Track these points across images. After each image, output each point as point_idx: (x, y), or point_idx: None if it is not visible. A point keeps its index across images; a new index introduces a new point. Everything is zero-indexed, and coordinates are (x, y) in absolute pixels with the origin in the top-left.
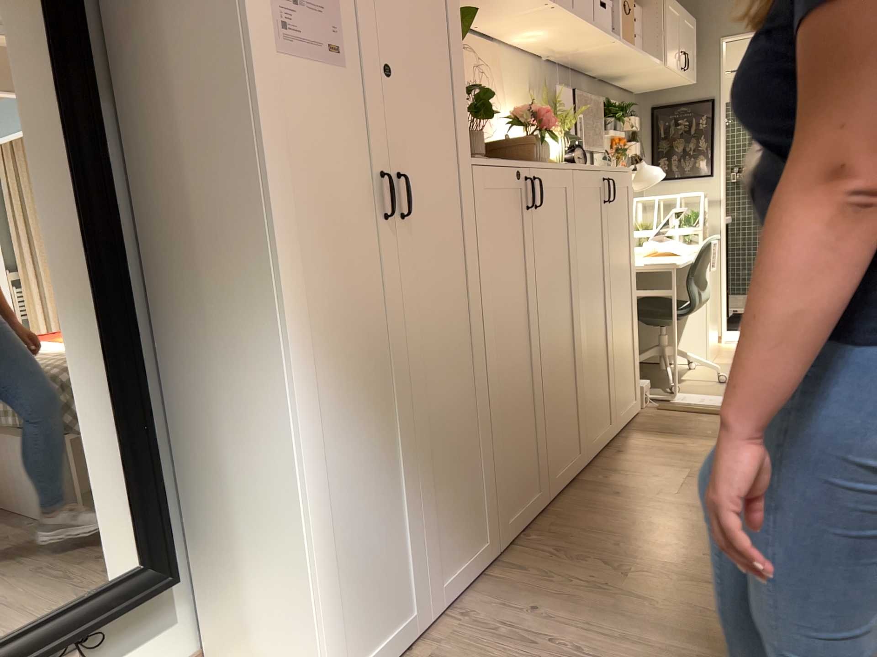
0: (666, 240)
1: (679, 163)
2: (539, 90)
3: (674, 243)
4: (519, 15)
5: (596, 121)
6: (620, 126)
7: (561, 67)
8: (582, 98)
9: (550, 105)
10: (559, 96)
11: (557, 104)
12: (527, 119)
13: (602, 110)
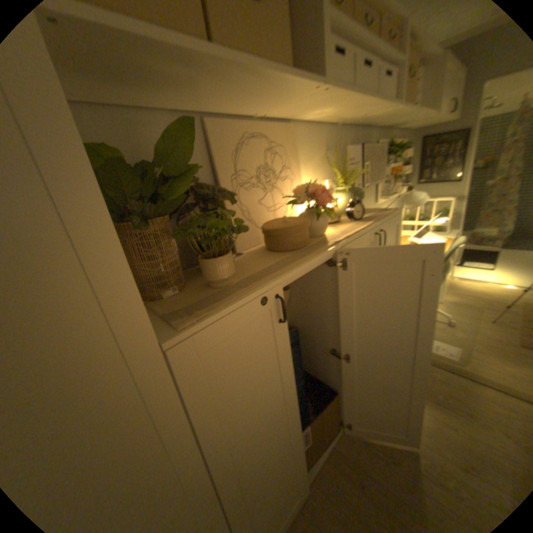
0: (423, 234)
1: (438, 172)
2: (335, 148)
3: (429, 236)
4: (298, 99)
5: (382, 158)
6: (400, 155)
7: (355, 125)
8: (372, 143)
9: (340, 163)
10: (349, 153)
11: (346, 162)
12: (304, 199)
13: (387, 148)
